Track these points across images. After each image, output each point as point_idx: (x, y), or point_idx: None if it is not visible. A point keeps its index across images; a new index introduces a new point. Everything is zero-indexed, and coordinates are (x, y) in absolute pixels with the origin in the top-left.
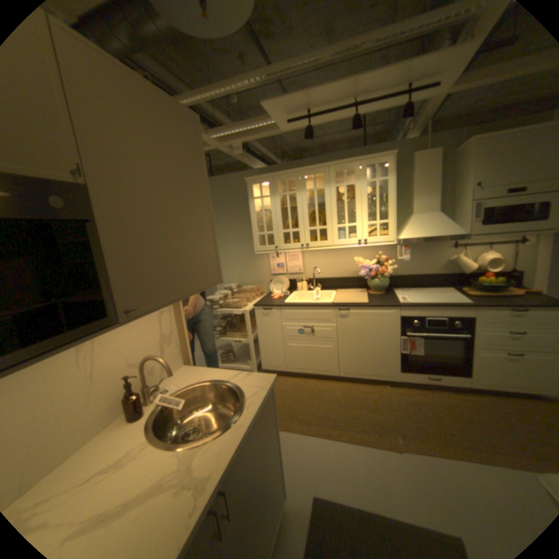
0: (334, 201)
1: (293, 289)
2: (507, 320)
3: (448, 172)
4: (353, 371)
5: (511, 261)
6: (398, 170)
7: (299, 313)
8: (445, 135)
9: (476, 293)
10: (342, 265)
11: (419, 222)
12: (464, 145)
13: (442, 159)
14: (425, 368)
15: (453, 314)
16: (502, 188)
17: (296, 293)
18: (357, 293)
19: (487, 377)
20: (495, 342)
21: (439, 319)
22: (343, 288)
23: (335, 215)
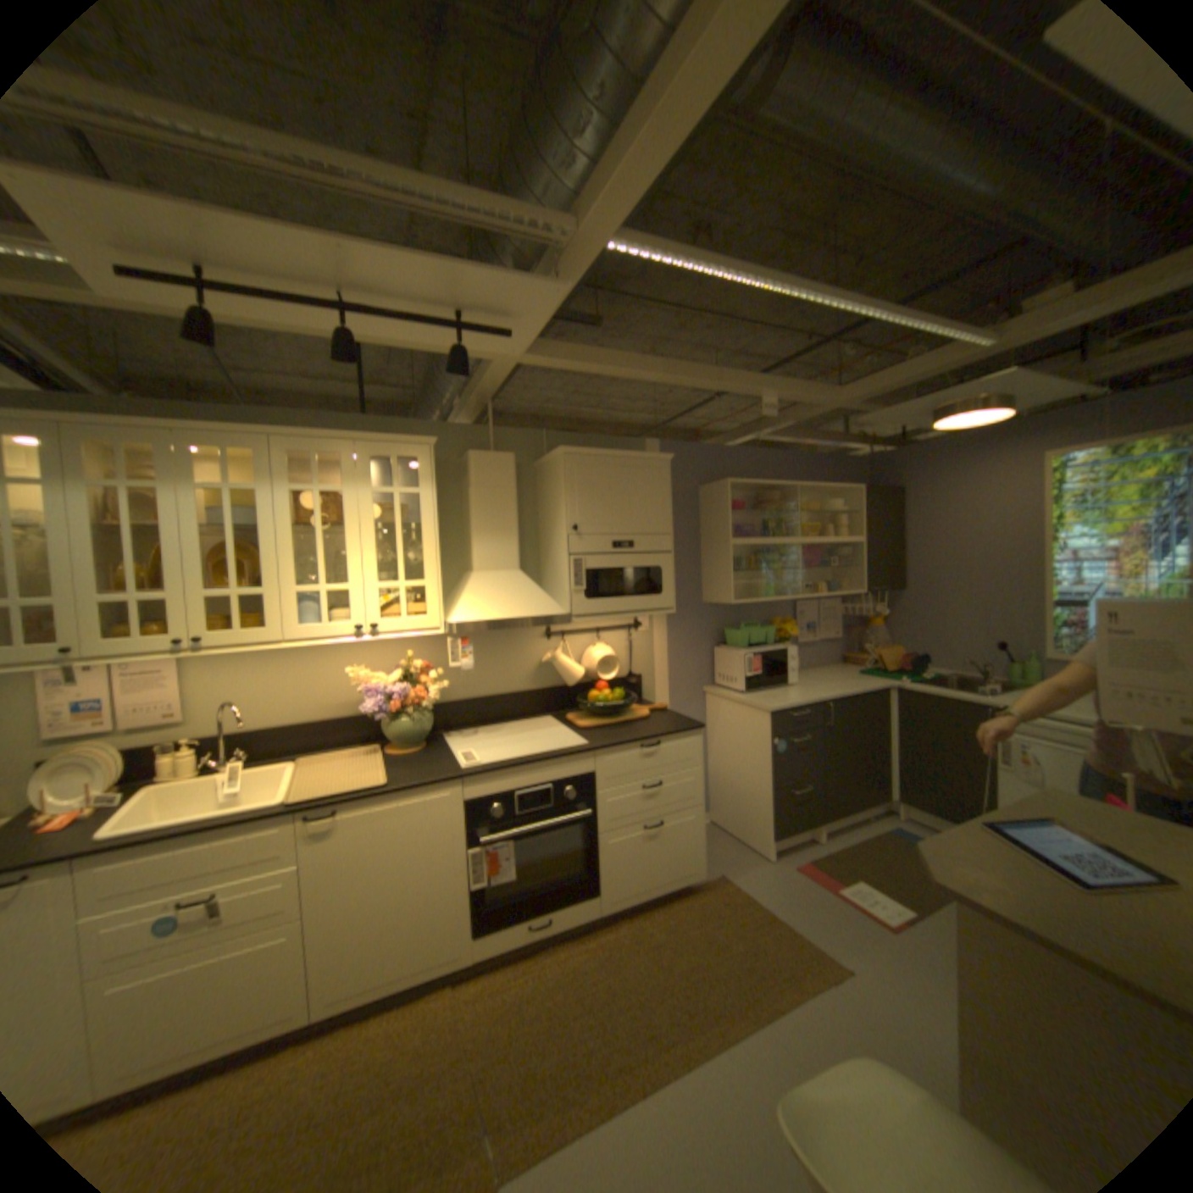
0: (288, 526)
1: (139, 780)
2: (636, 767)
3: (526, 501)
4: (351, 990)
5: (625, 660)
6: (439, 479)
7: (159, 862)
8: (517, 436)
9: (587, 723)
10: (311, 689)
11: (486, 588)
12: (548, 459)
13: (516, 475)
14: (520, 907)
15: (560, 774)
16: (606, 540)
17: (150, 792)
18: (357, 758)
19: (621, 885)
20: (625, 812)
21: (538, 790)
22: (315, 750)
23: (290, 560)
